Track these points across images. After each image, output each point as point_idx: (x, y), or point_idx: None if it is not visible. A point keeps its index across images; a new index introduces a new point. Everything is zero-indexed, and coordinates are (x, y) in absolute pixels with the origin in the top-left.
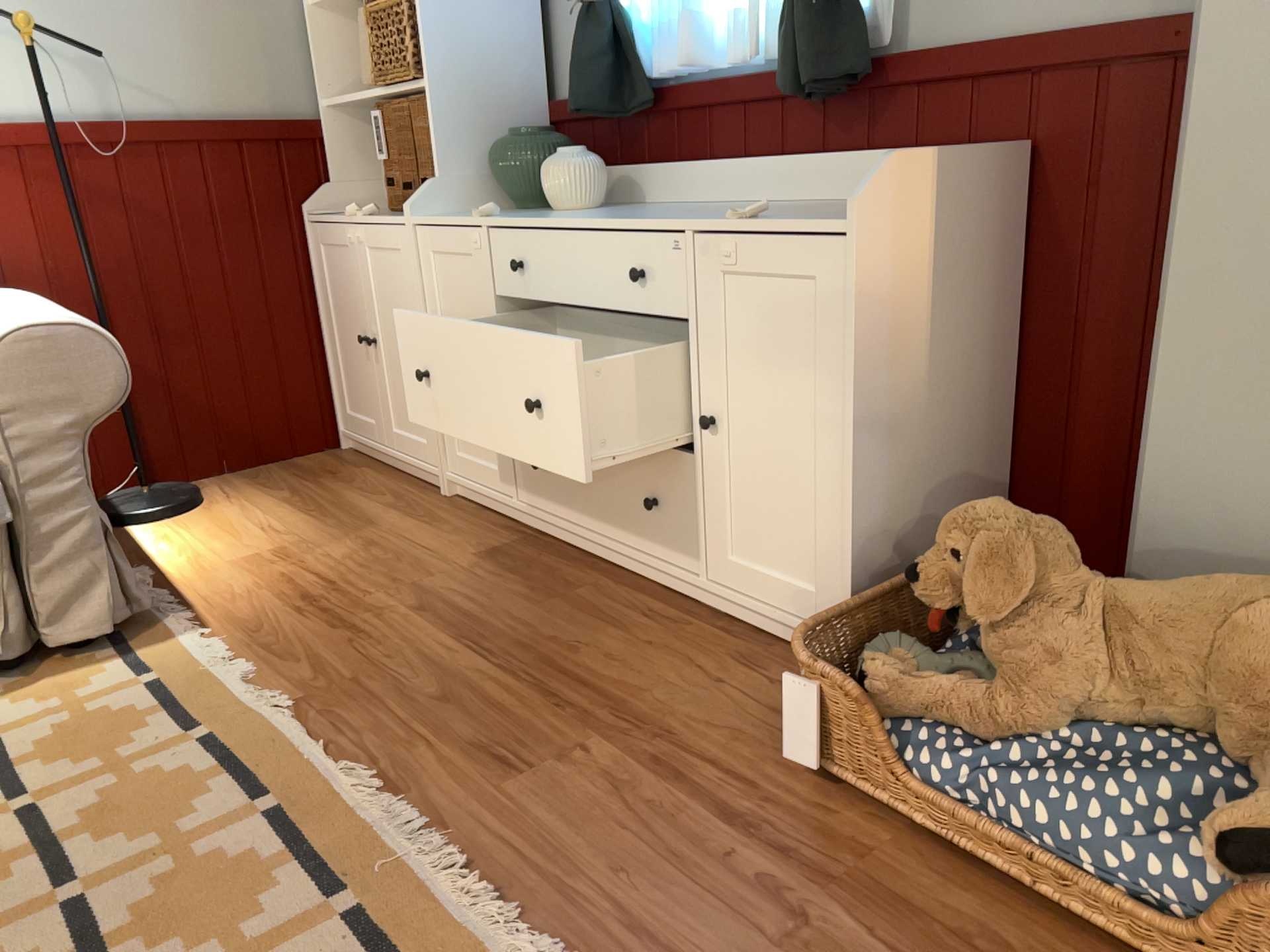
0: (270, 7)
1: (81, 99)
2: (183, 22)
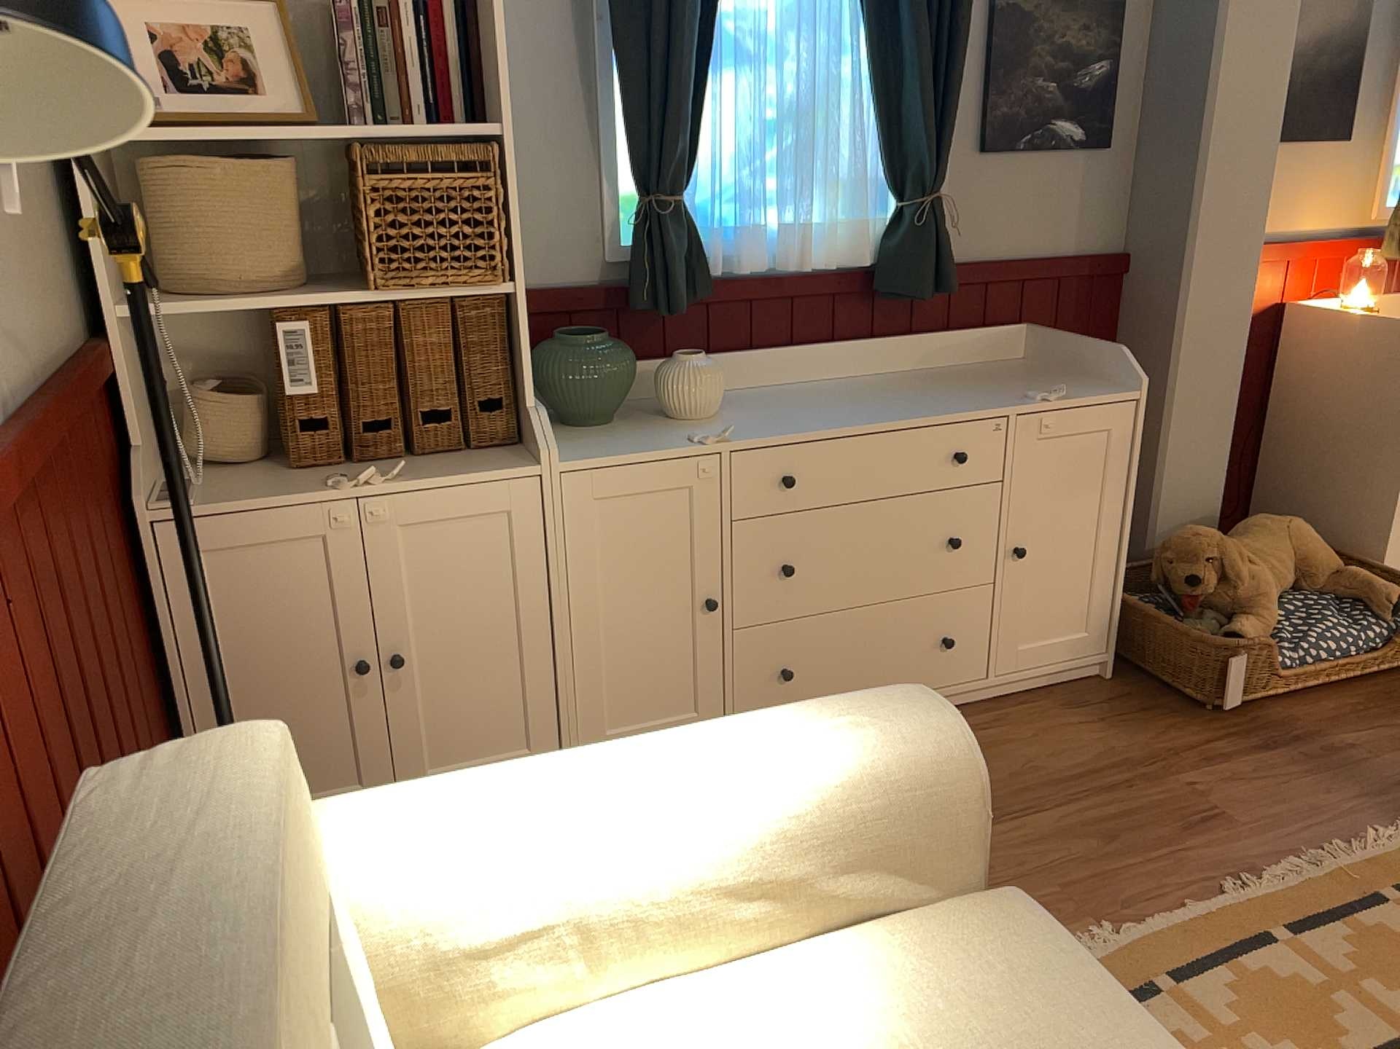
0: None
1: None
2: None
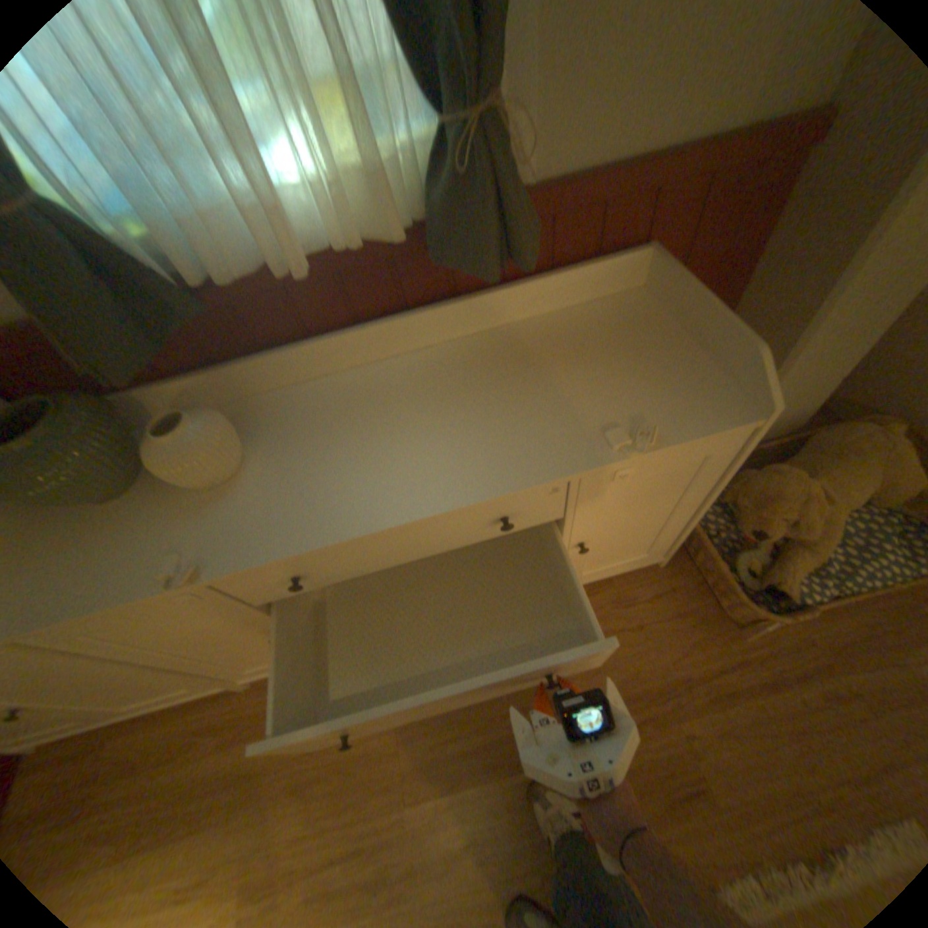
0: None
1: None
2: None
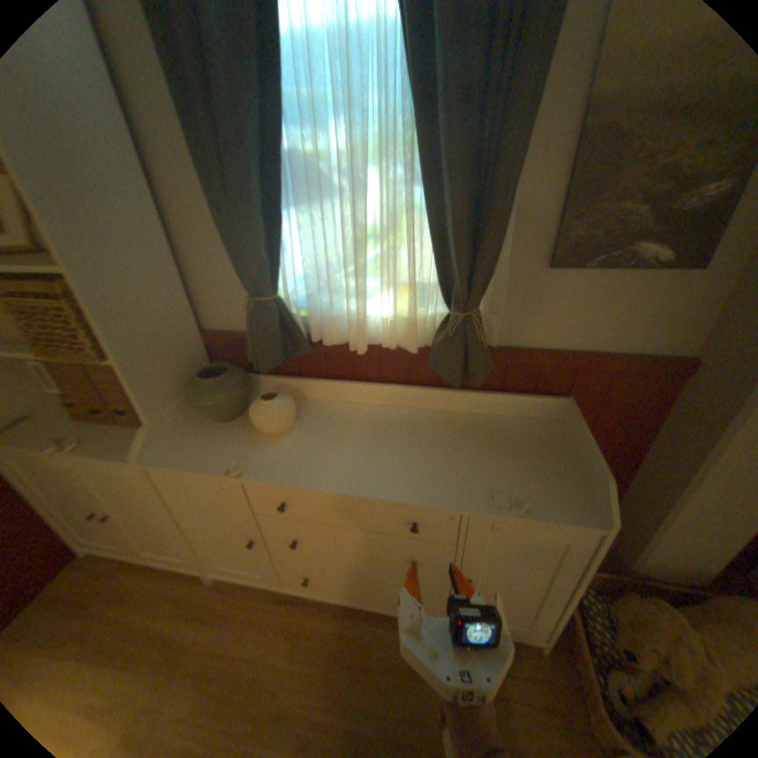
0: None
1: None
2: None
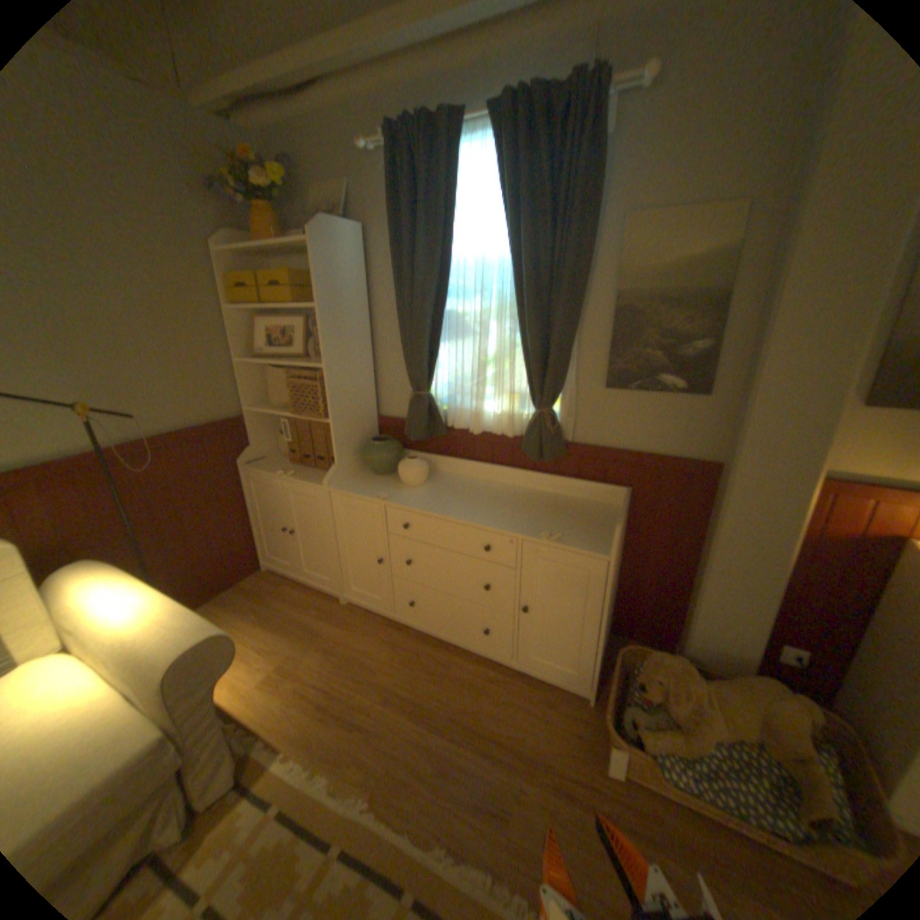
0: (213, 360)
1: (107, 429)
2: (166, 375)
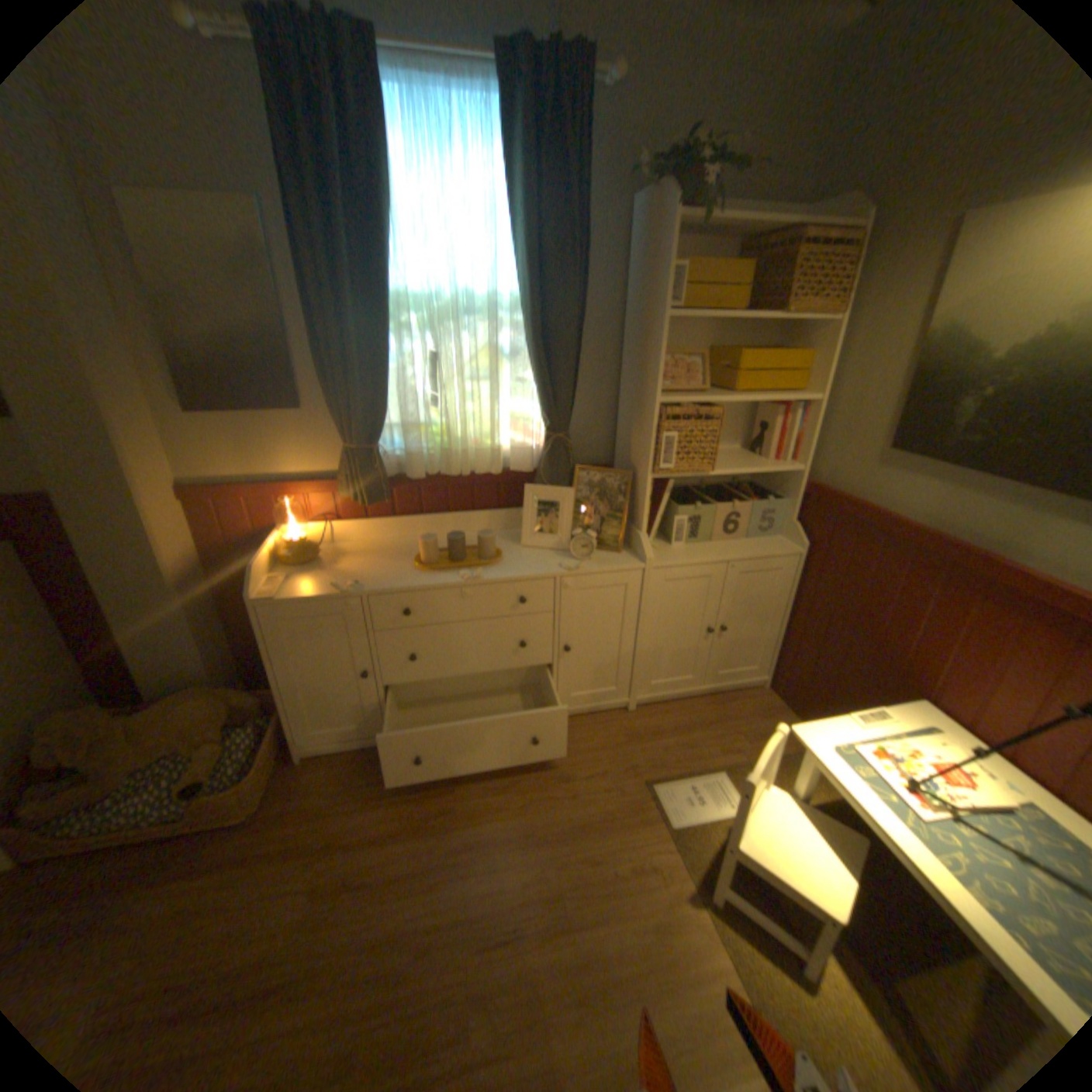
0: None
1: None
2: None
